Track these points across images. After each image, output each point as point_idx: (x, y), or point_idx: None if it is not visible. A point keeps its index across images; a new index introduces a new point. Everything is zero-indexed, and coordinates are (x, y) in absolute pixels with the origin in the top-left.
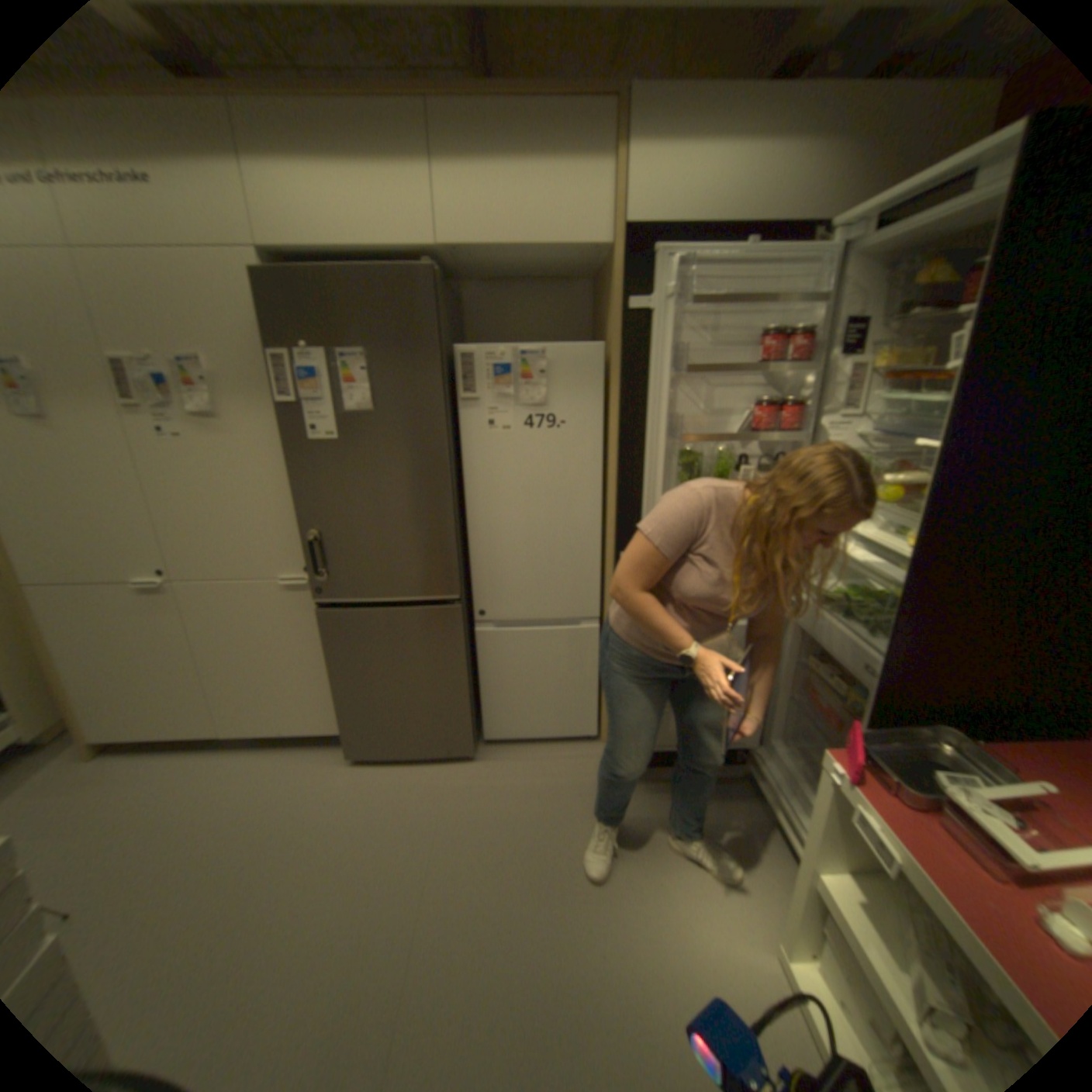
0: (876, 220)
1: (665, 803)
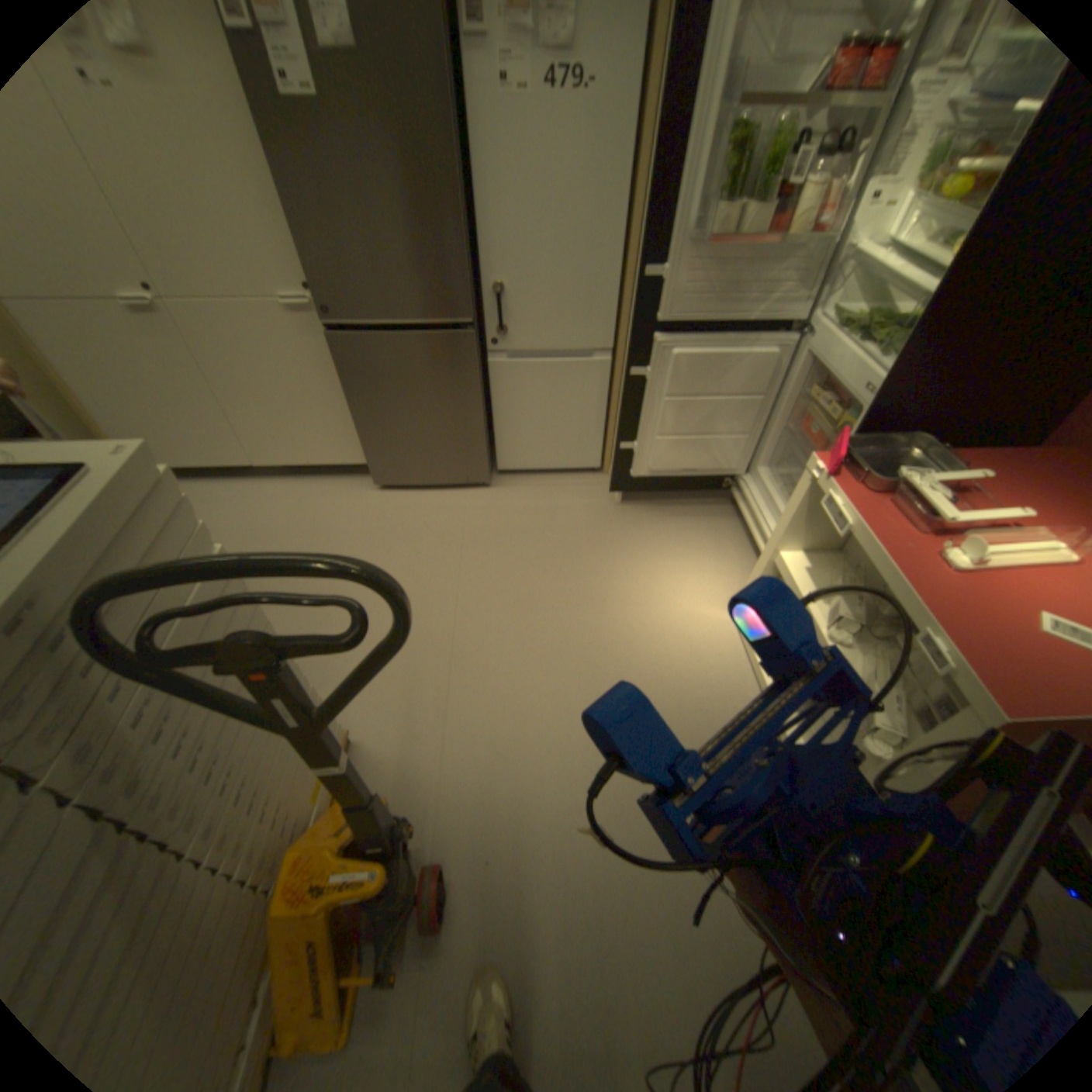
0: None
1: (656, 518)
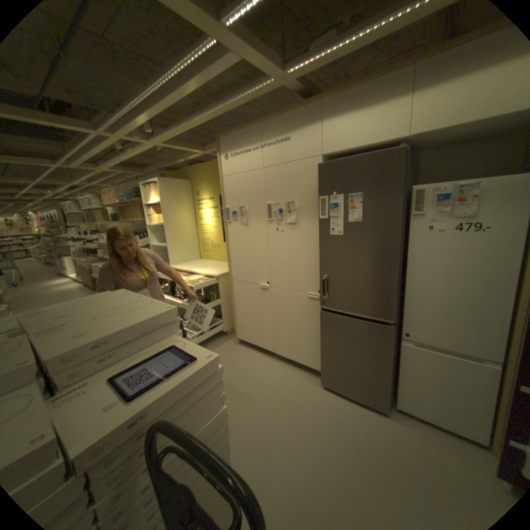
0: None
1: None
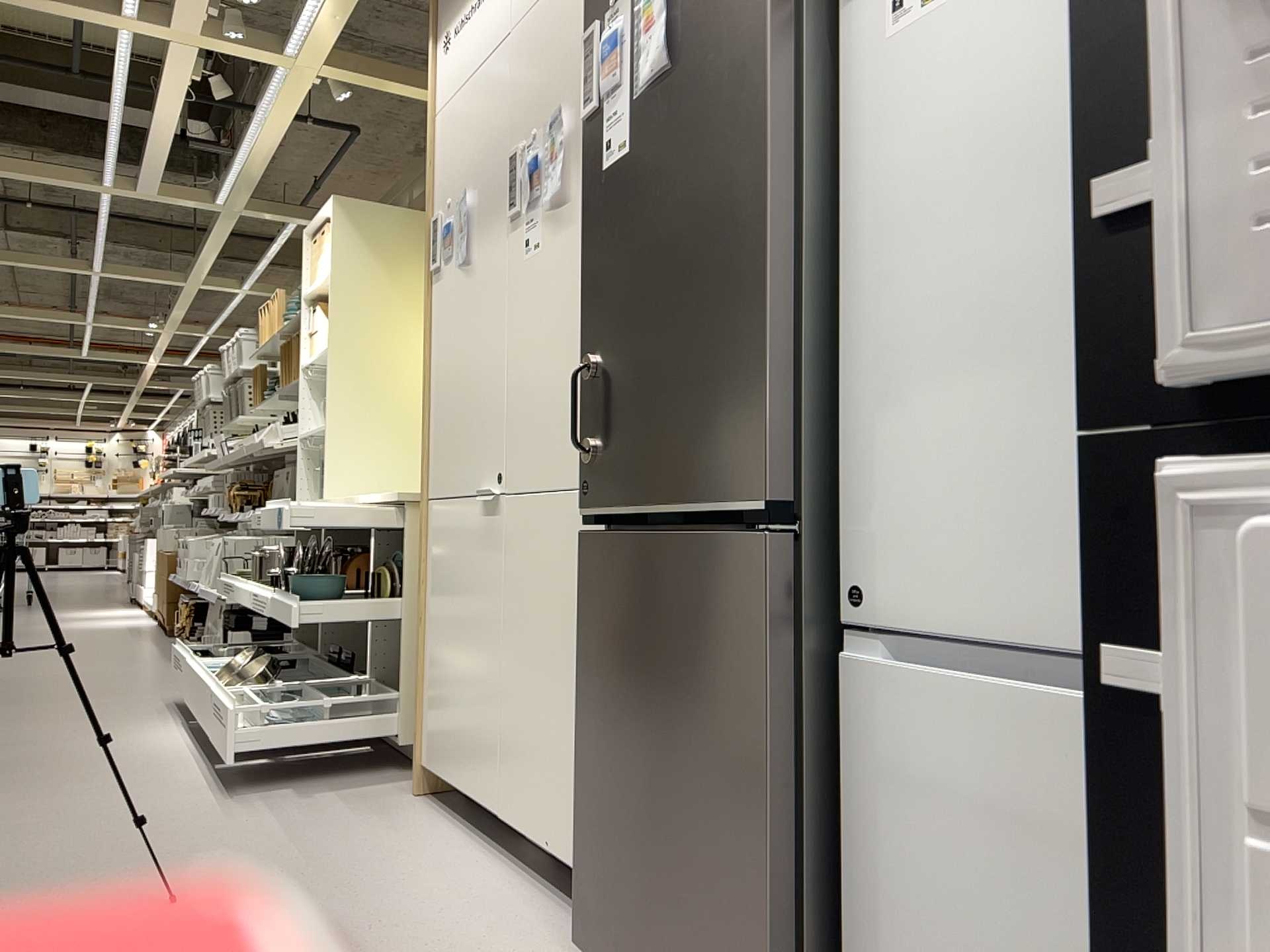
0: None
1: None
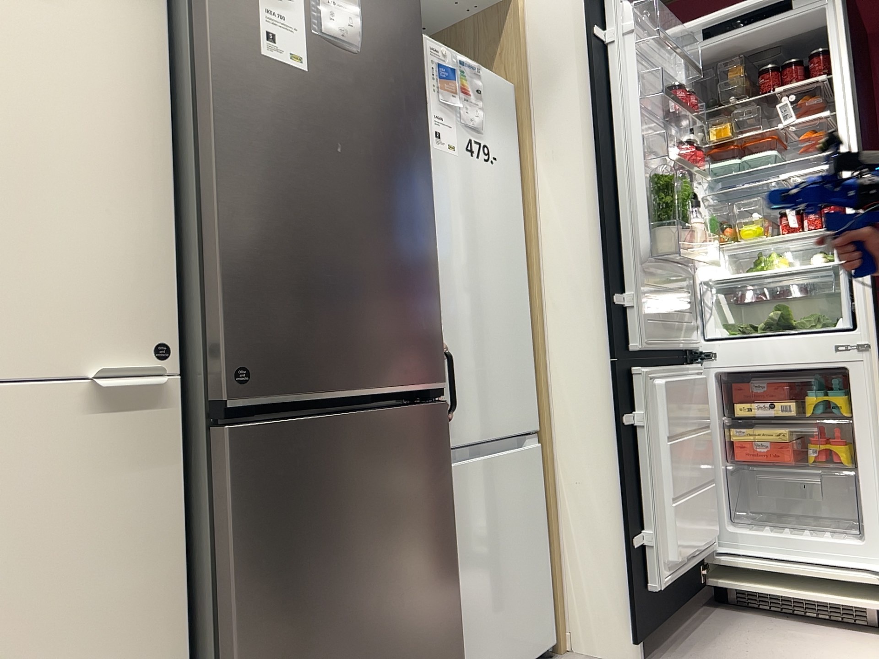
0: (702, 32)
1: (701, 652)
